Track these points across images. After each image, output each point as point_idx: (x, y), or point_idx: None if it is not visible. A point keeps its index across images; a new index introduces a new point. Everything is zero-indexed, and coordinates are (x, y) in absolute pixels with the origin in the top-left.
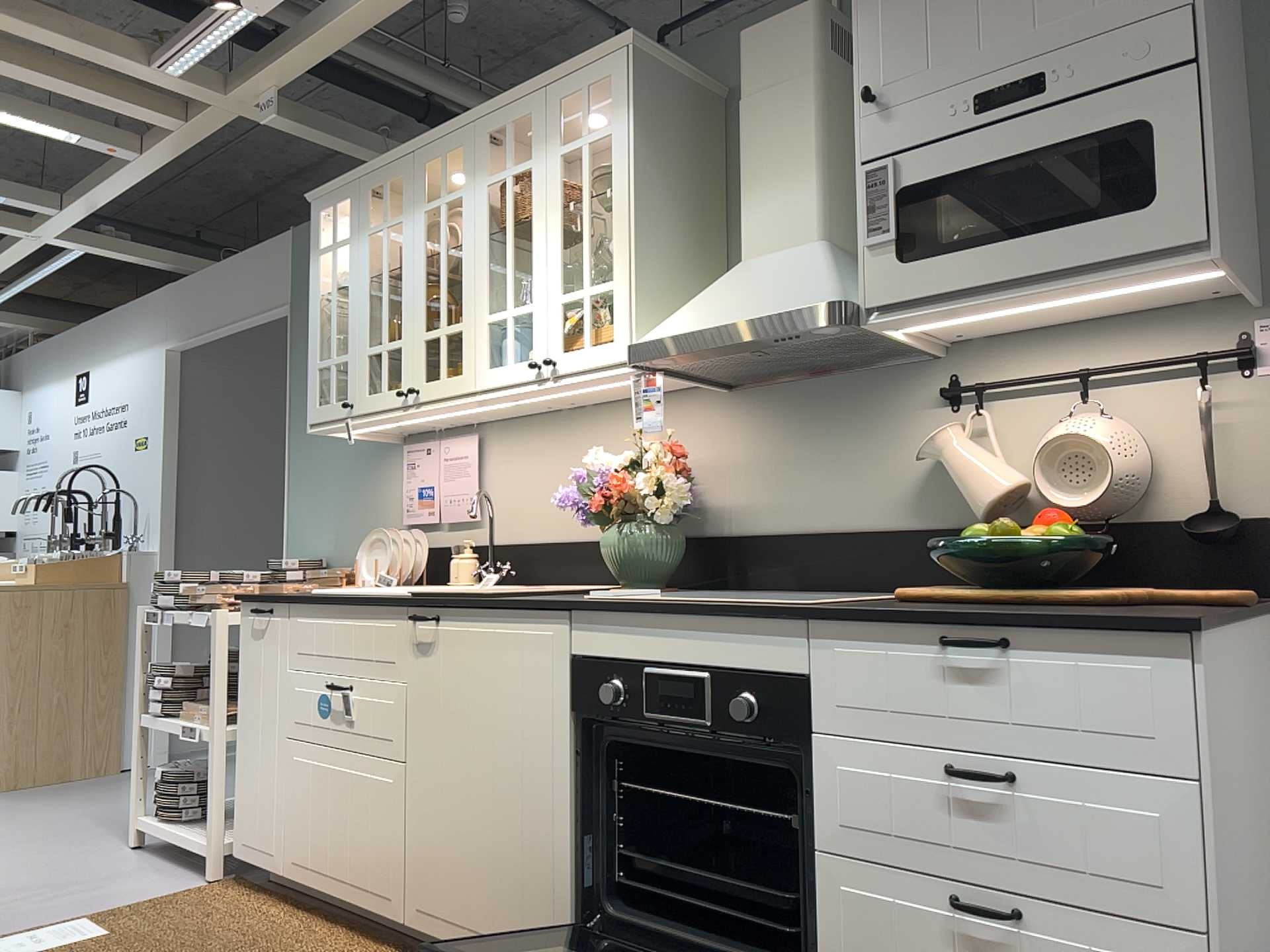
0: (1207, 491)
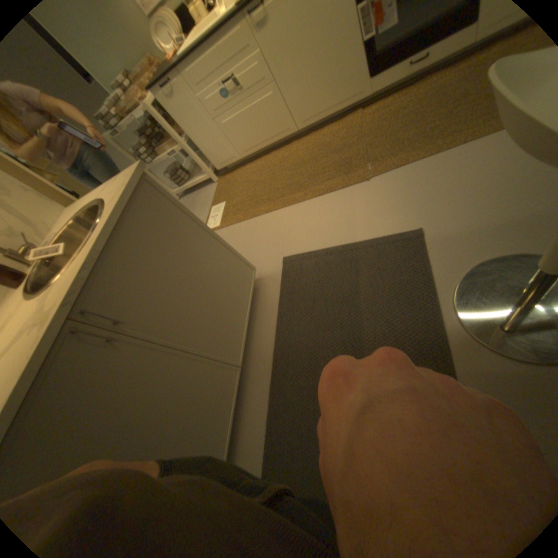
0: None
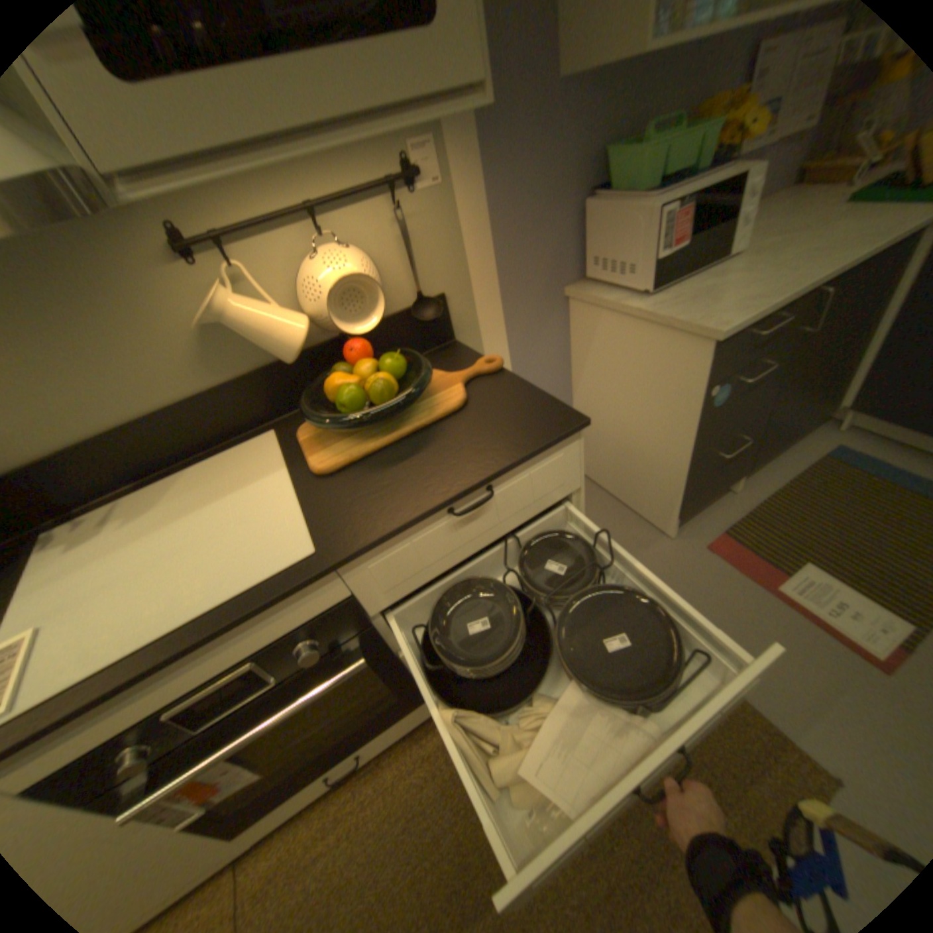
0: (413, 287)
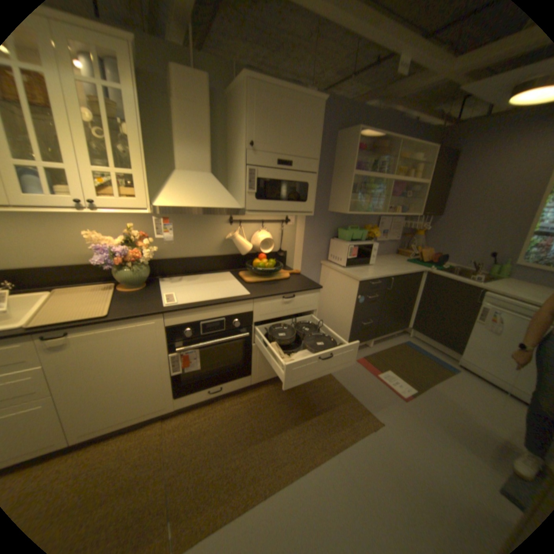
0: (279, 247)
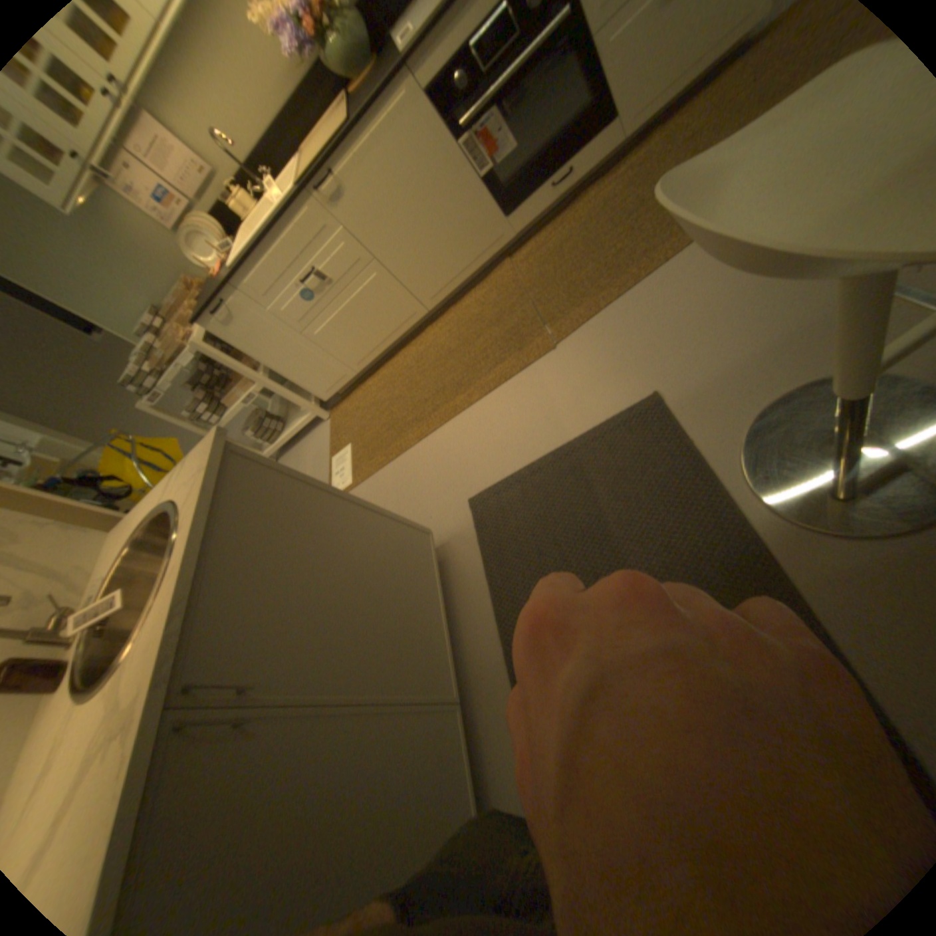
0: None
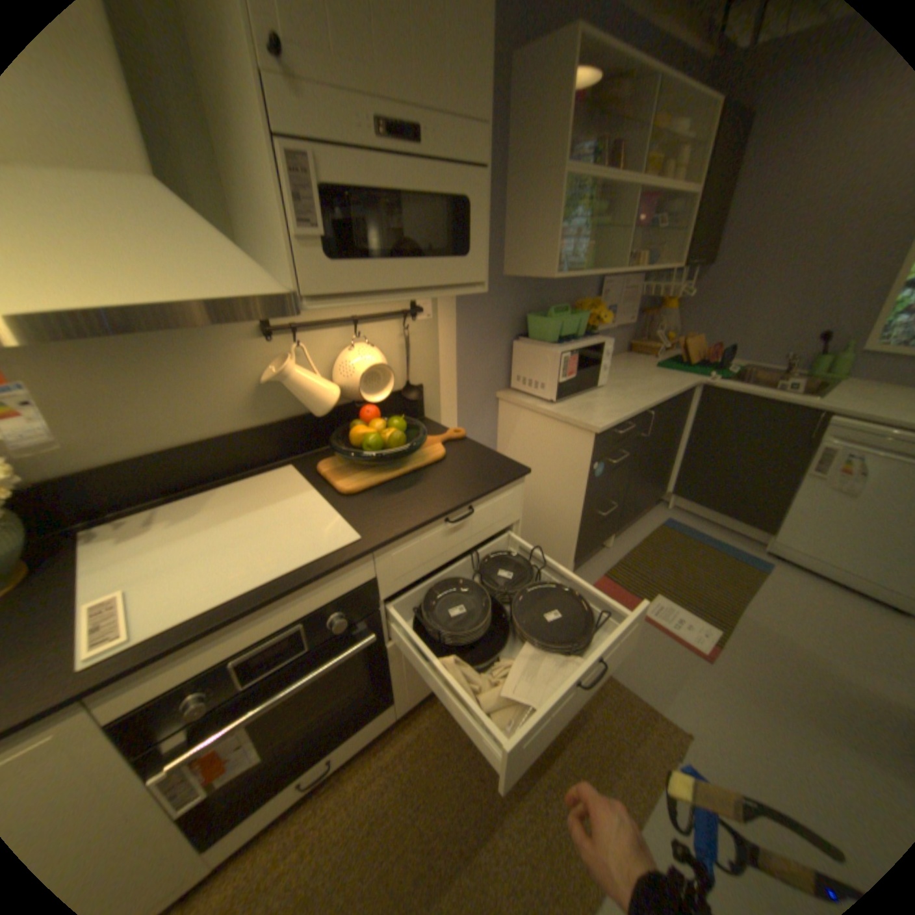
0: (404, 376)
